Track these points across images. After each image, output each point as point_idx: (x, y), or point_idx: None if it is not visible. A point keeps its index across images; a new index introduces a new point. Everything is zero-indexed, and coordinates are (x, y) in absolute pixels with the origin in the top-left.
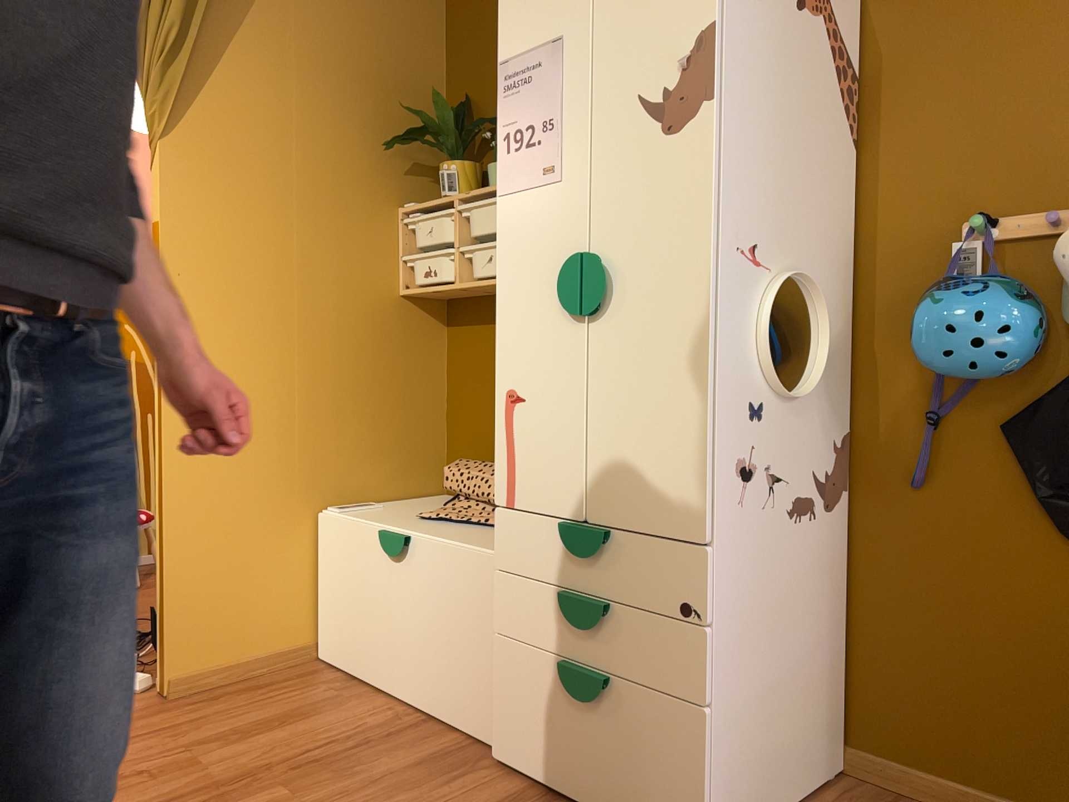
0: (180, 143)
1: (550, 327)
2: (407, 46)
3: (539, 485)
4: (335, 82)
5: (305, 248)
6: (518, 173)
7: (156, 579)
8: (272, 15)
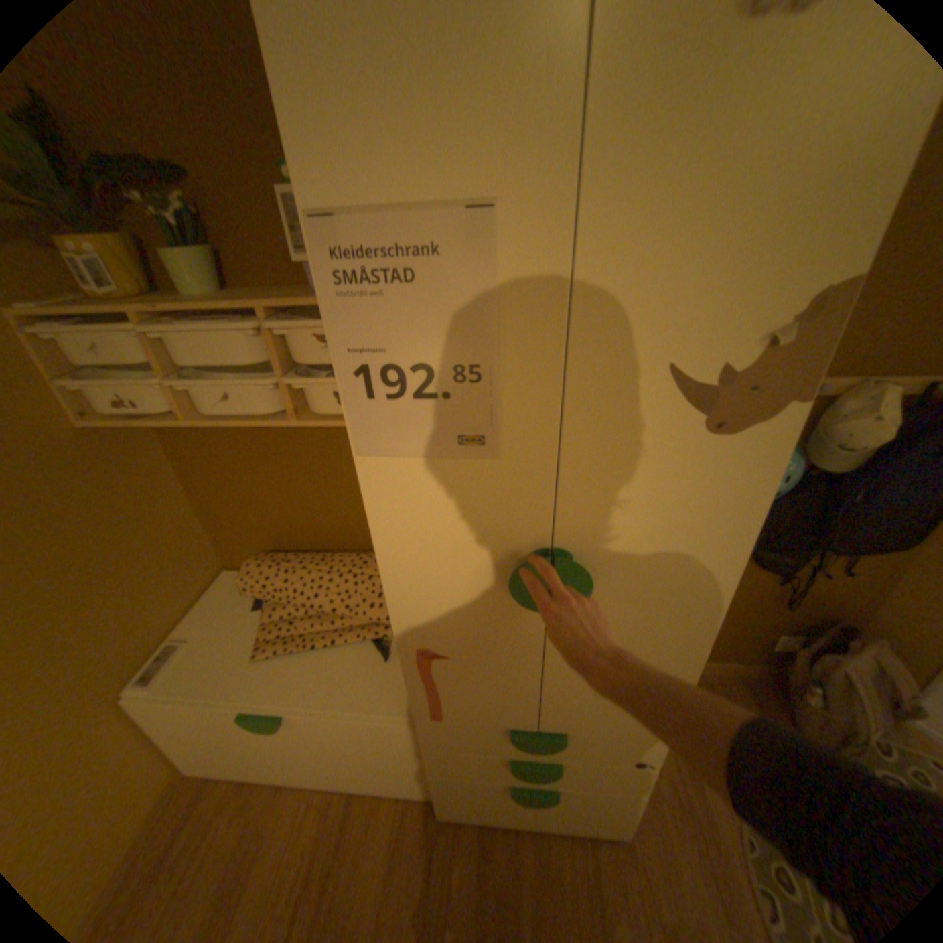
0: None
1: (483, 606)
2: None
3: (474, 710)
4: None
5: None
6: (401, 430)
7: None
8: None
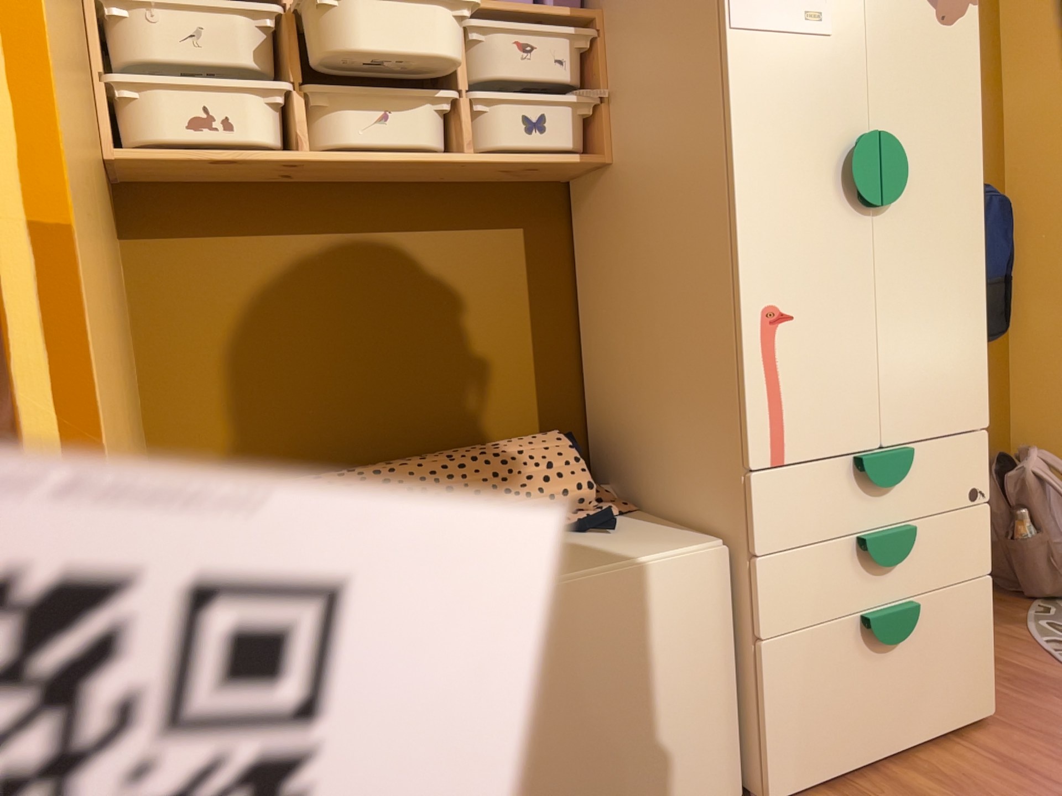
0: None
1: (825, 221)
2: None
3: (821, 423)
4: None
5: None
6: (766, 6)
7: None
8: None
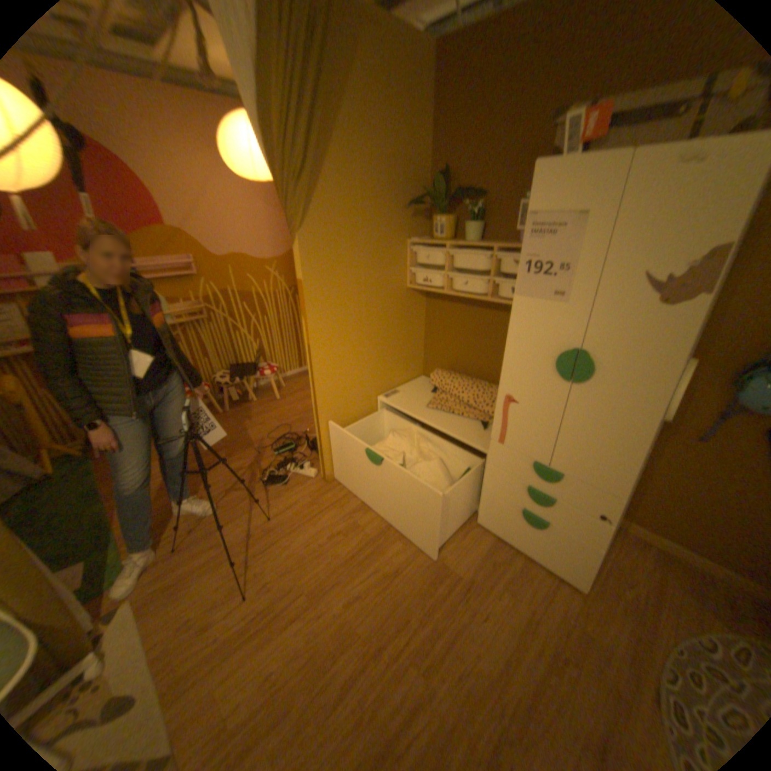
0: (306, 232)
1: (542, 376)
2: (412, 131)
3: (521, 441)
4: (377, 169)
5: (366, 275)
6: (533, 287)
7: (317, 439)
8: (344, 128)
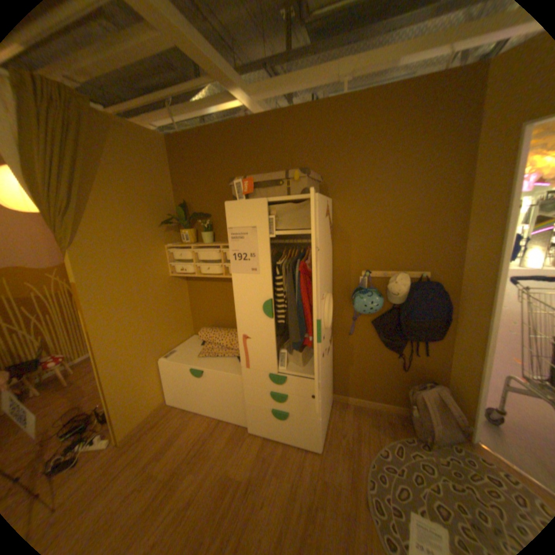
0: (75, 248)
1: (259, 318)
2: (157, 182)
3: (258, 363)
4: (133, 203)
5: (135, 272)
6: (241, 267)
7: (104, 410)
8: (102, 181)
